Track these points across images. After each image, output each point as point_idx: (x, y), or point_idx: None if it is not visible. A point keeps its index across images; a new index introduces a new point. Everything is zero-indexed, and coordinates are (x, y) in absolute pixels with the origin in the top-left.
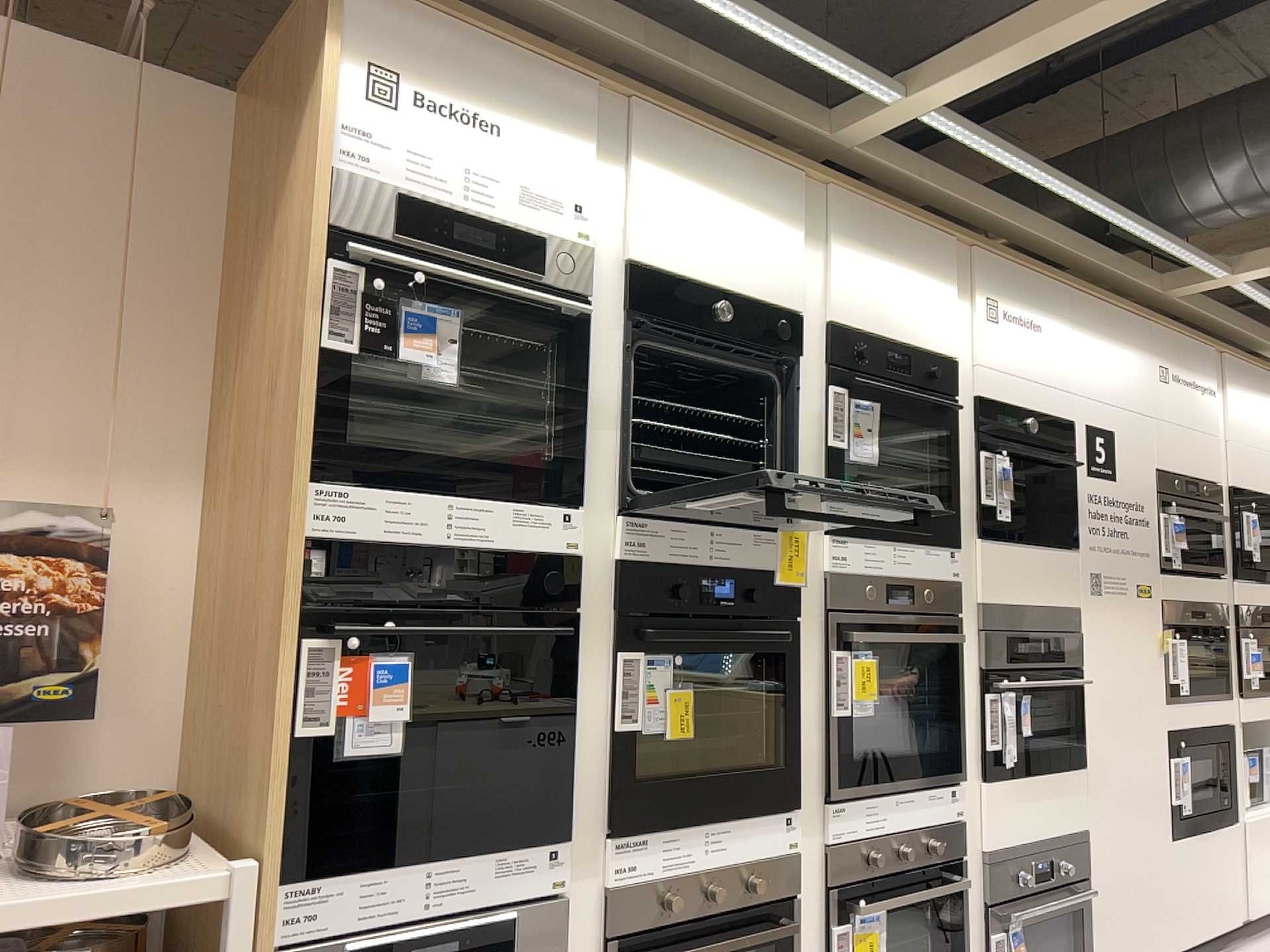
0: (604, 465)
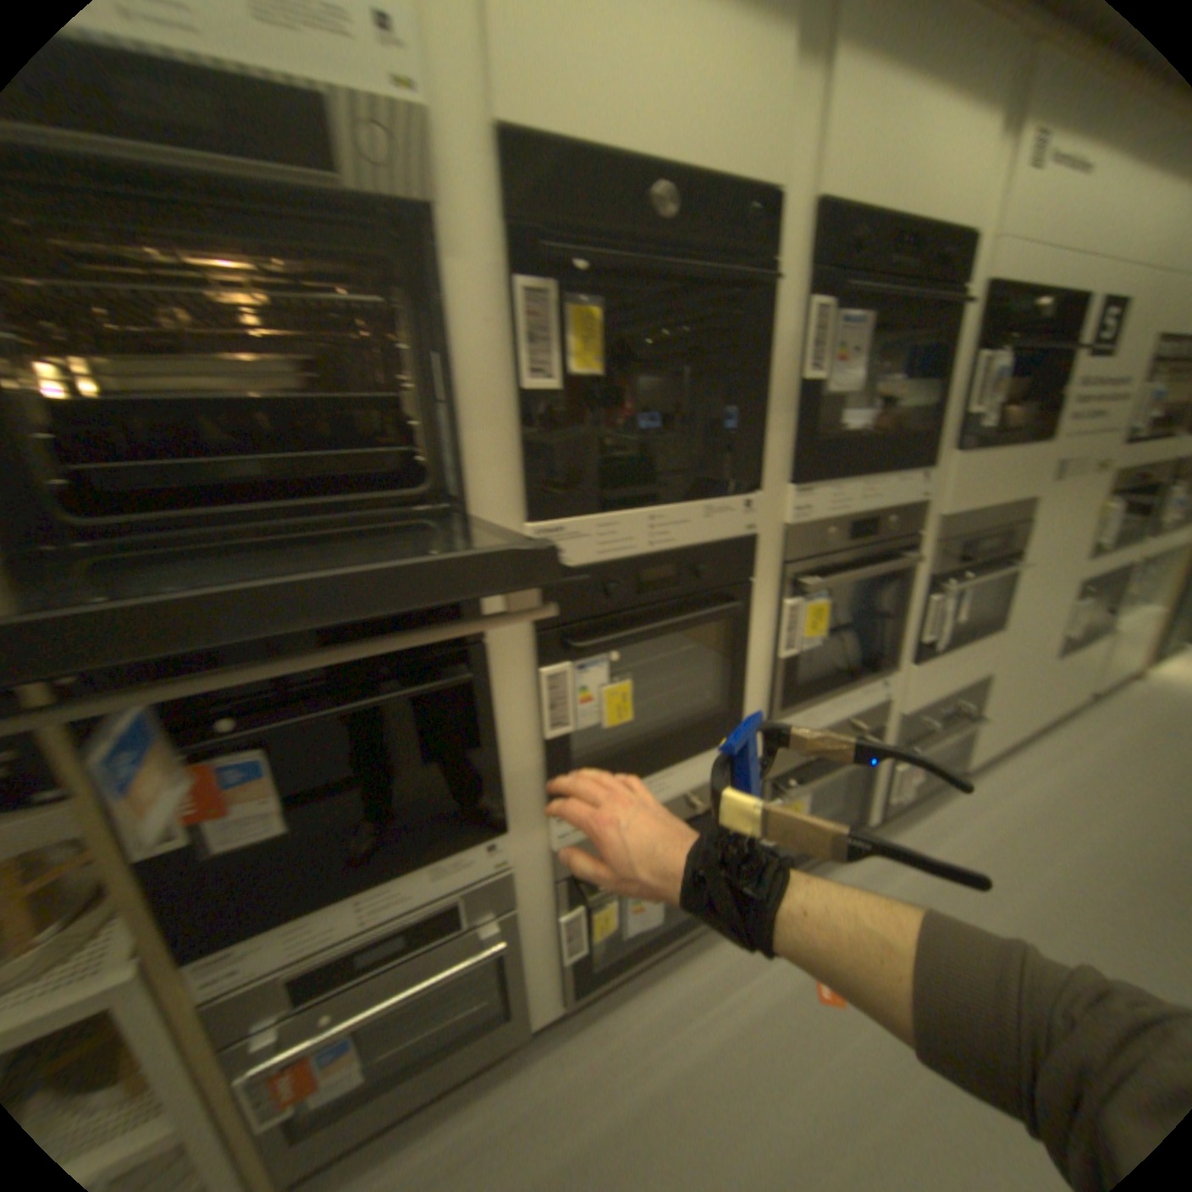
0: (495, 463)
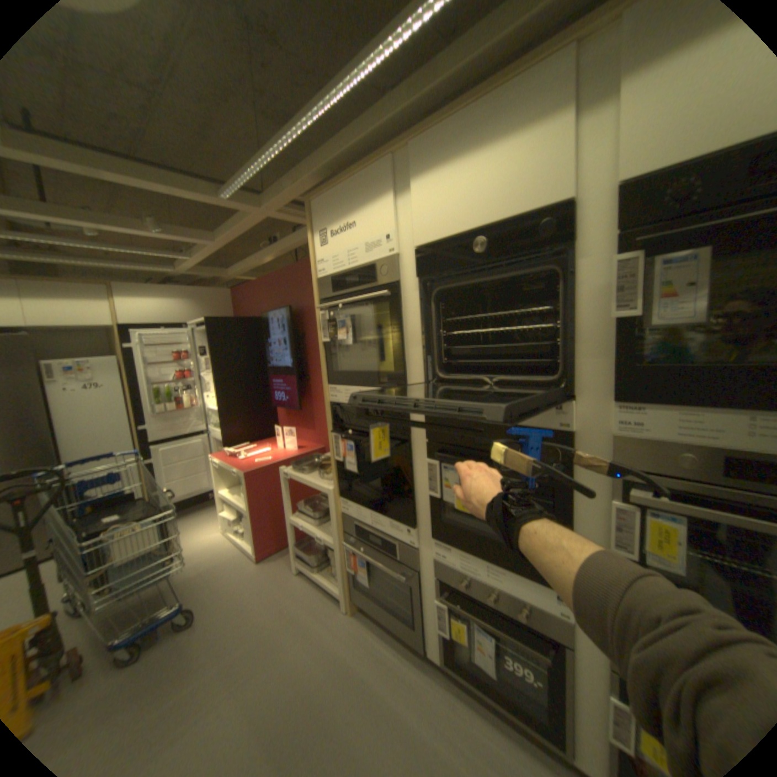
0: (415, 366)
